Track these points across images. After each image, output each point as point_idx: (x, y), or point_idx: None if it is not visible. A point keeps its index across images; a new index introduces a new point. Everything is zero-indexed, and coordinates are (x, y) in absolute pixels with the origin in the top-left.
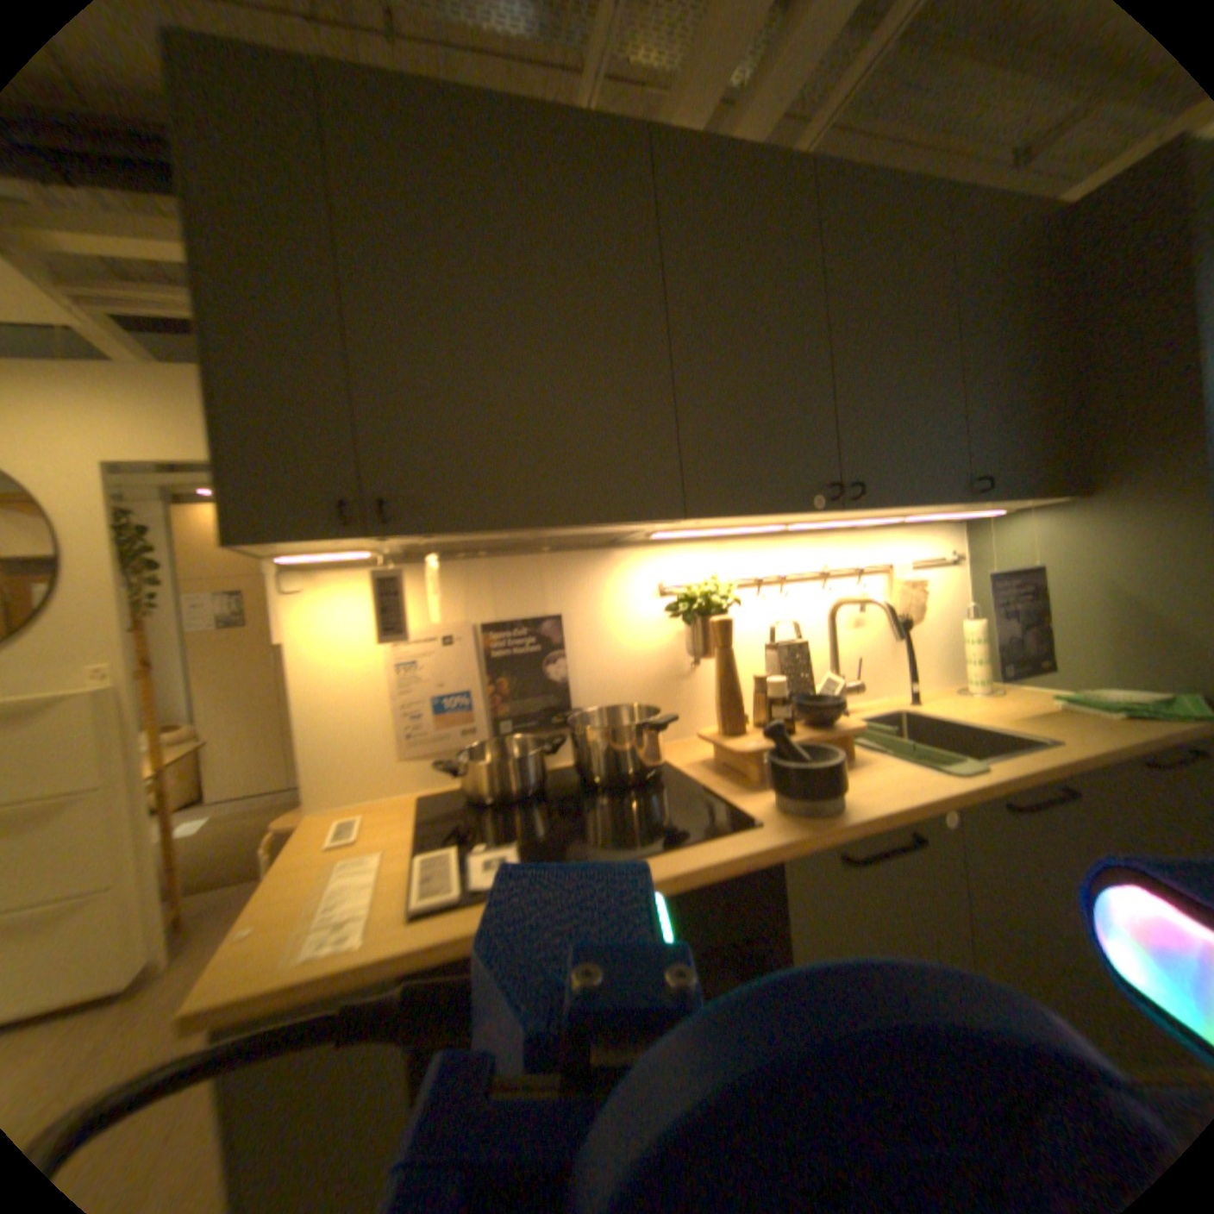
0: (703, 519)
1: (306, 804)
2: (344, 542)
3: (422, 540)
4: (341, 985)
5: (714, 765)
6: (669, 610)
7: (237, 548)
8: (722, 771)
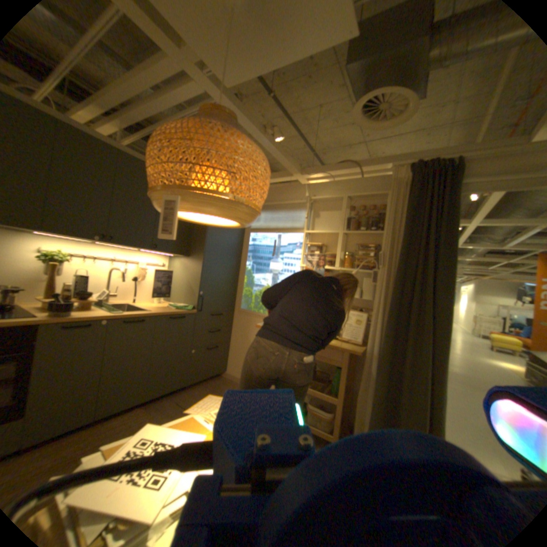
0: (50, 233)
1: None
2: None
3: None
4: None
5: (38, 308)
6: (37, 257)
7: None
8: (39, 309)
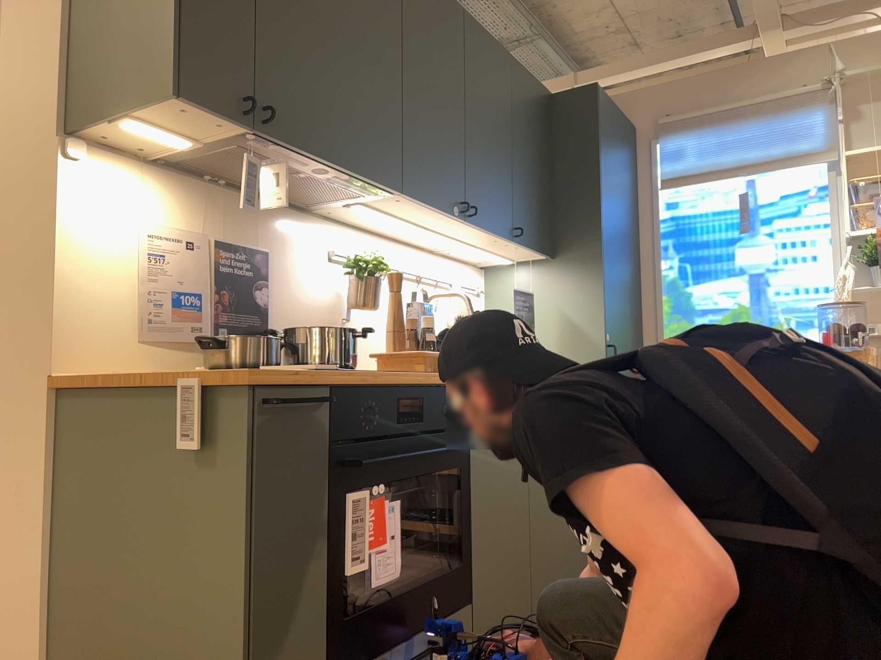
0: (403, 199)
1: (58, 363)
2: (222, 128)
3: (266, 147)
4: (312, 379)
5: None
6: (345, 268)
7: (171, 102)
8: None
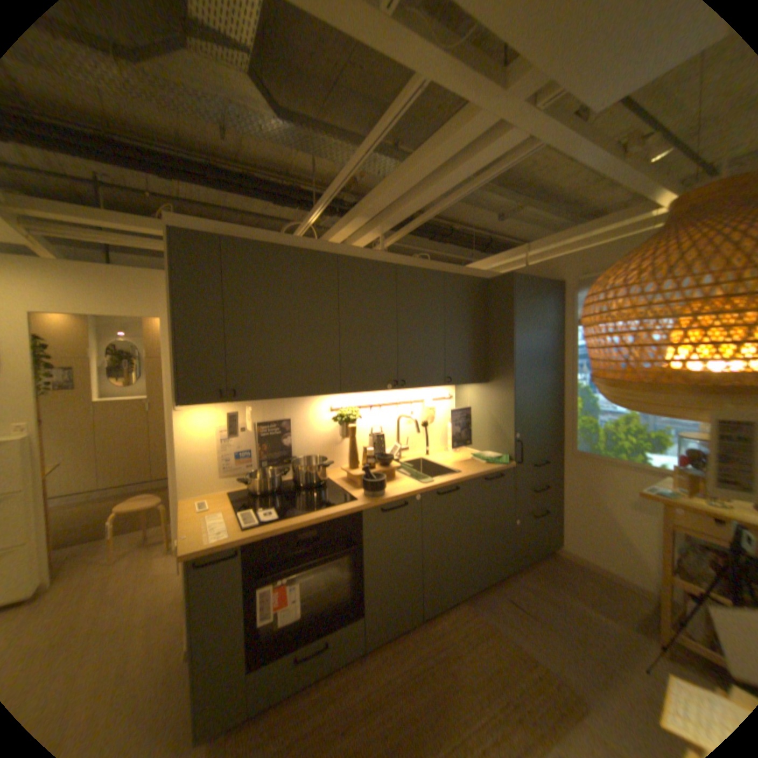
0: (347, 392)
1: (180, 496)
2: (217, 402)
3: (245, 401)
4: (226, 547)
5: (346, 479)
6: (334, 419)
7: (181, 406)
8: (348, 482)
